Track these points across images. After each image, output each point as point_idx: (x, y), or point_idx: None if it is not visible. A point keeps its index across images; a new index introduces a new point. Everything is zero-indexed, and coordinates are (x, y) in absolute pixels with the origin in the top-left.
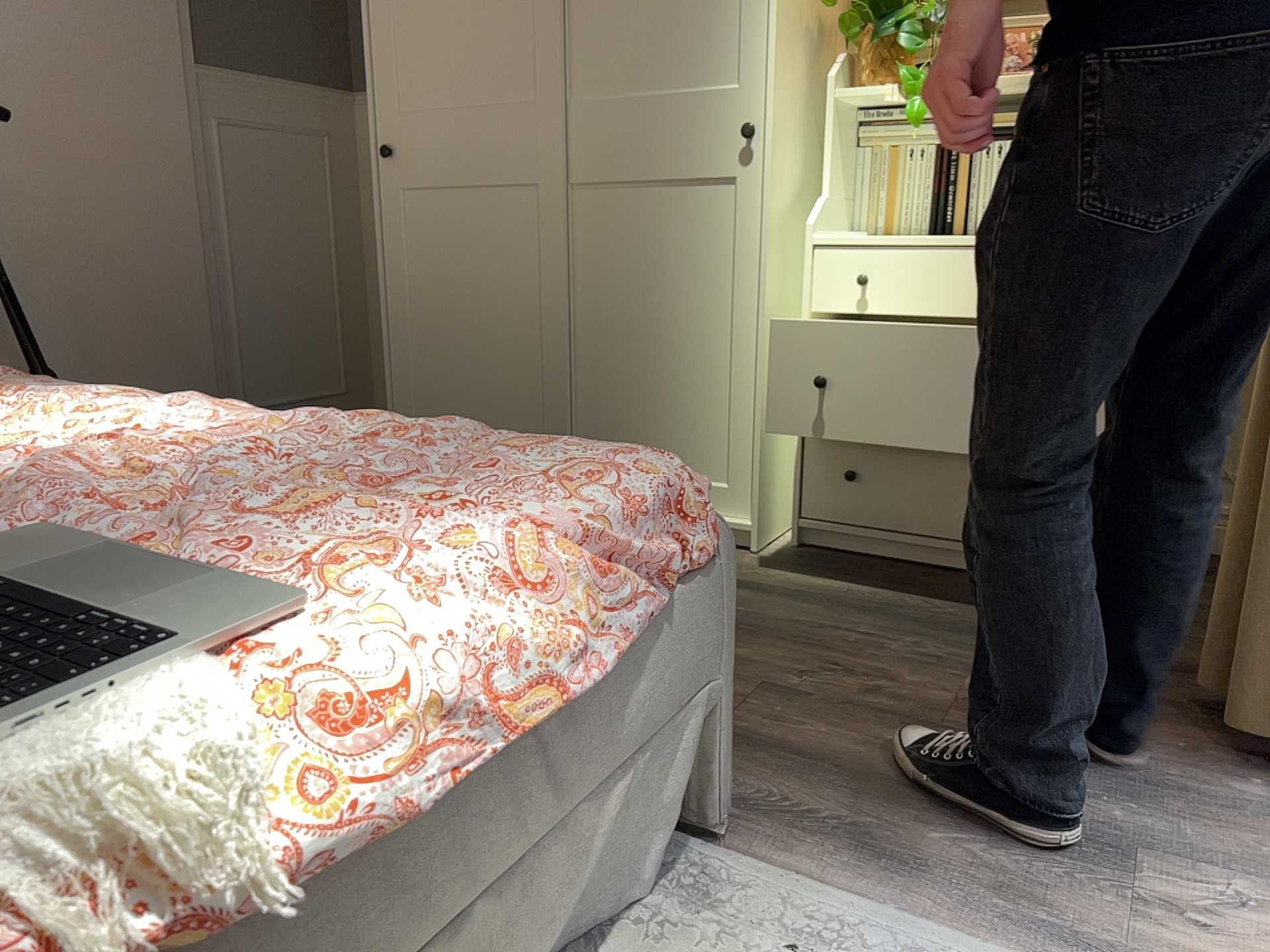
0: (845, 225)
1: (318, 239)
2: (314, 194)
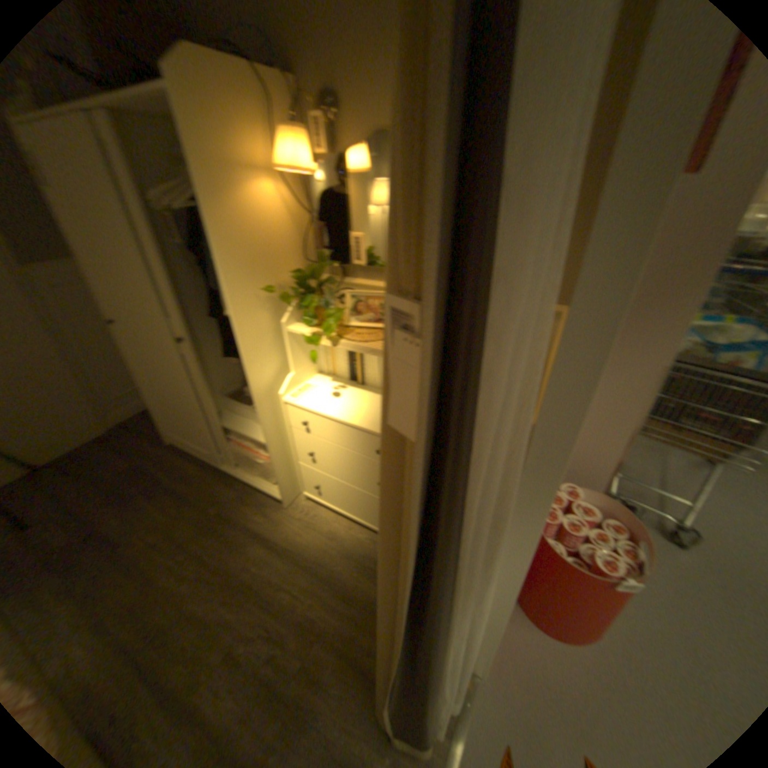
0: (311, 372)
1: None
2: None
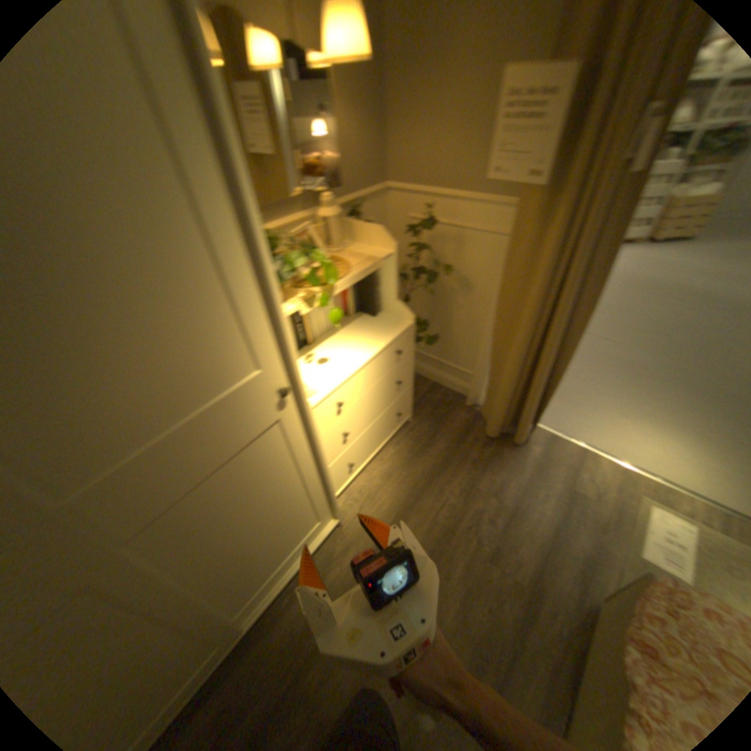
0: None
1: None
2: None
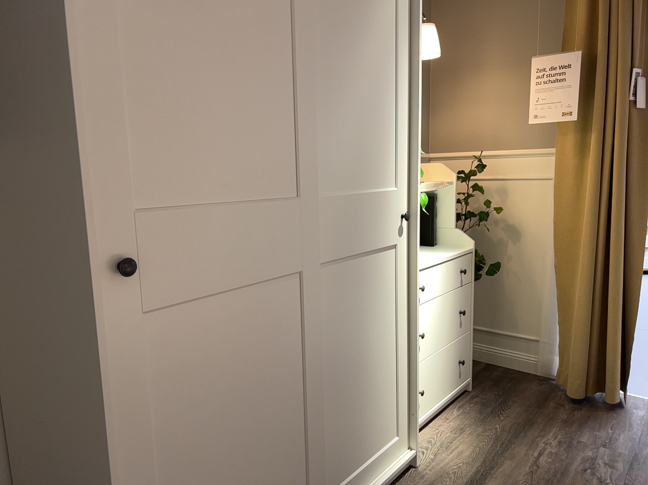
0: None
1: None
2: None
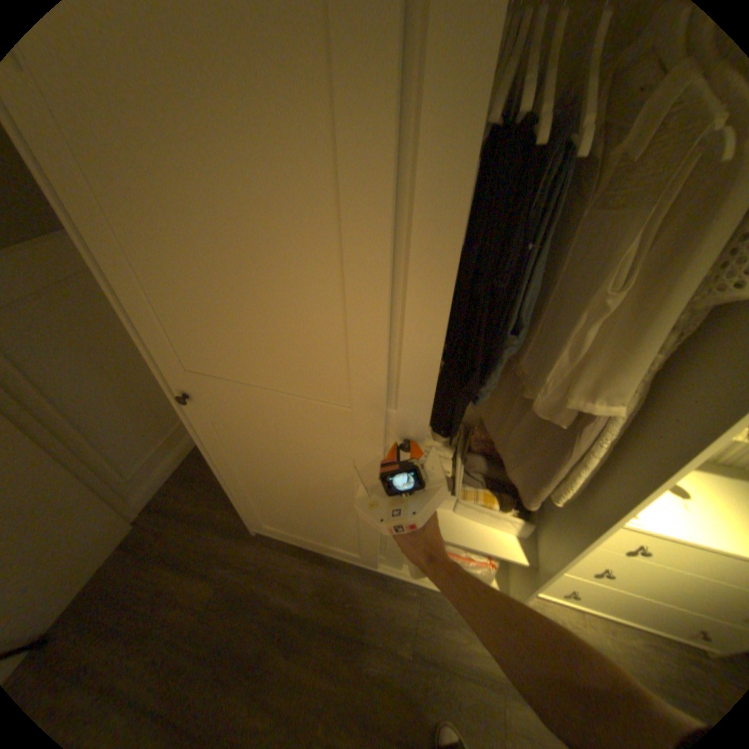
0: None
1: (129, 351)
2: (110, 322)
